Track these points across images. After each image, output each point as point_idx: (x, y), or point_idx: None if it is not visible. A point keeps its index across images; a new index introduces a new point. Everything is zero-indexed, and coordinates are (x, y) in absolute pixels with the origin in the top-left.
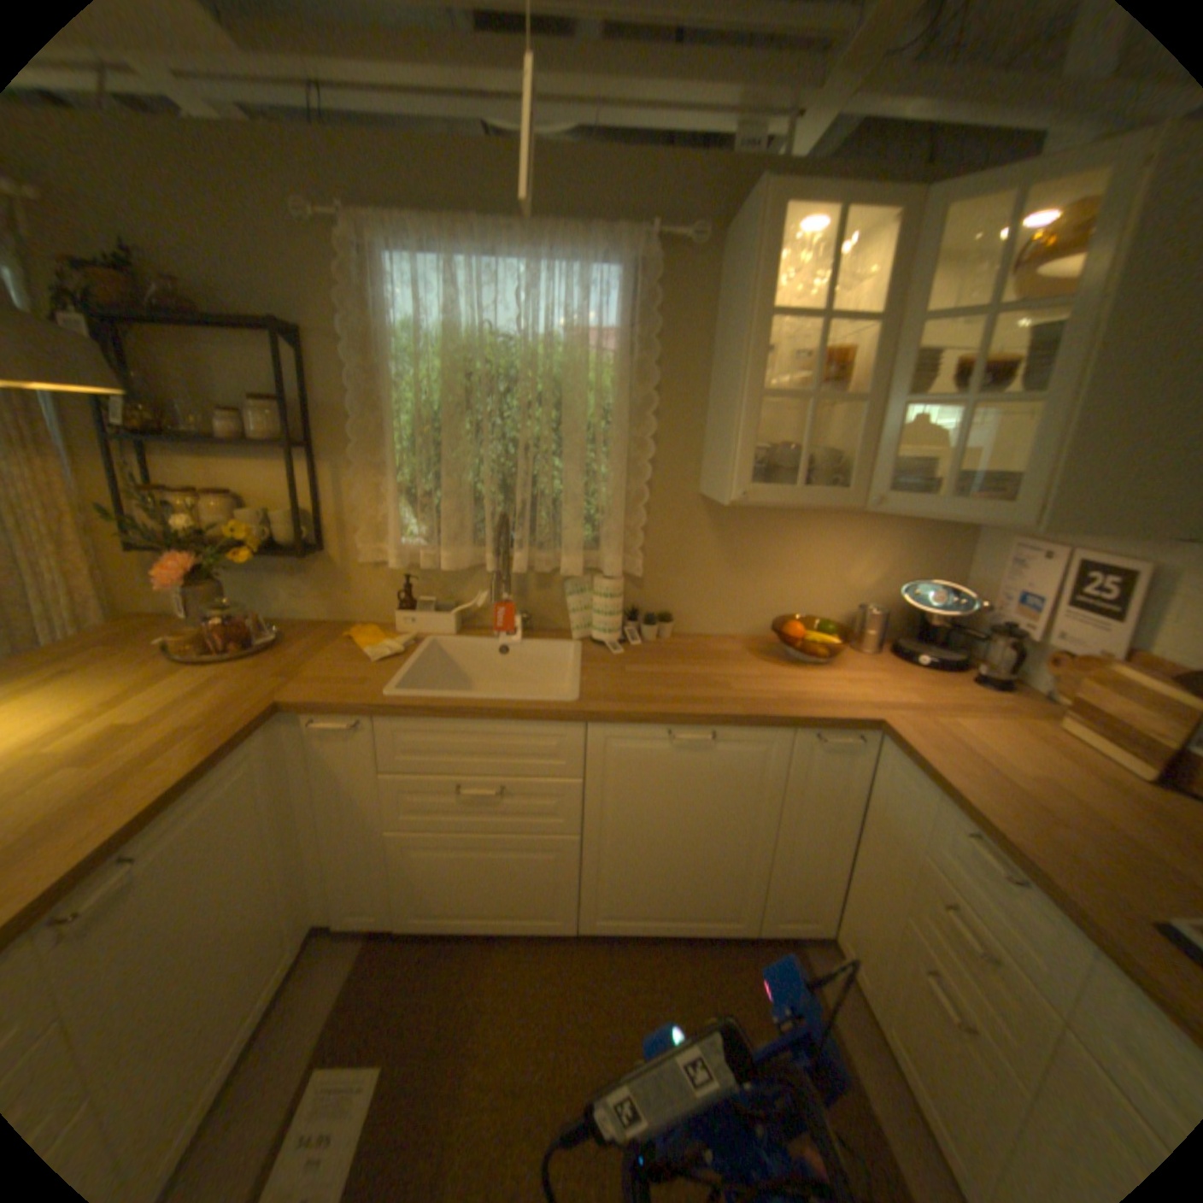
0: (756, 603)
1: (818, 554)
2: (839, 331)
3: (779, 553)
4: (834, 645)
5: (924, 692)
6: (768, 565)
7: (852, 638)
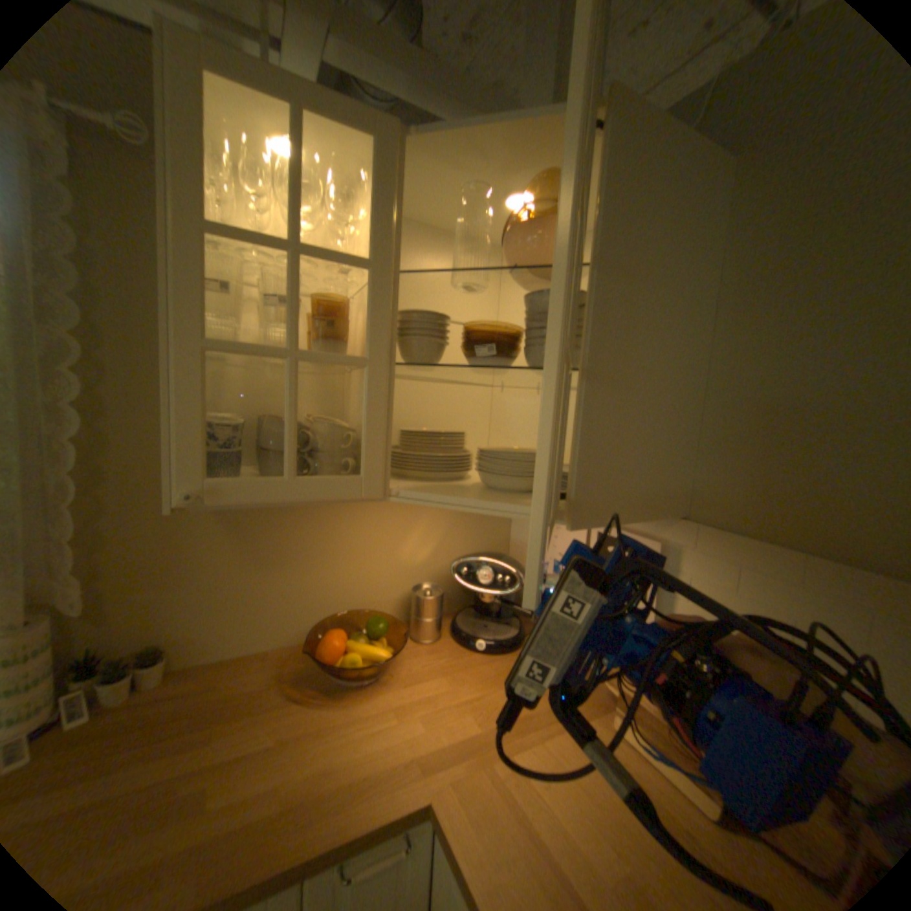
0: (293, 605)
1: (362, 536)
2: (349, 291)
3: (315, 540)
4: (380, 659)
5: (481, 704)
6: (303, 557)
7: (404, 635)
